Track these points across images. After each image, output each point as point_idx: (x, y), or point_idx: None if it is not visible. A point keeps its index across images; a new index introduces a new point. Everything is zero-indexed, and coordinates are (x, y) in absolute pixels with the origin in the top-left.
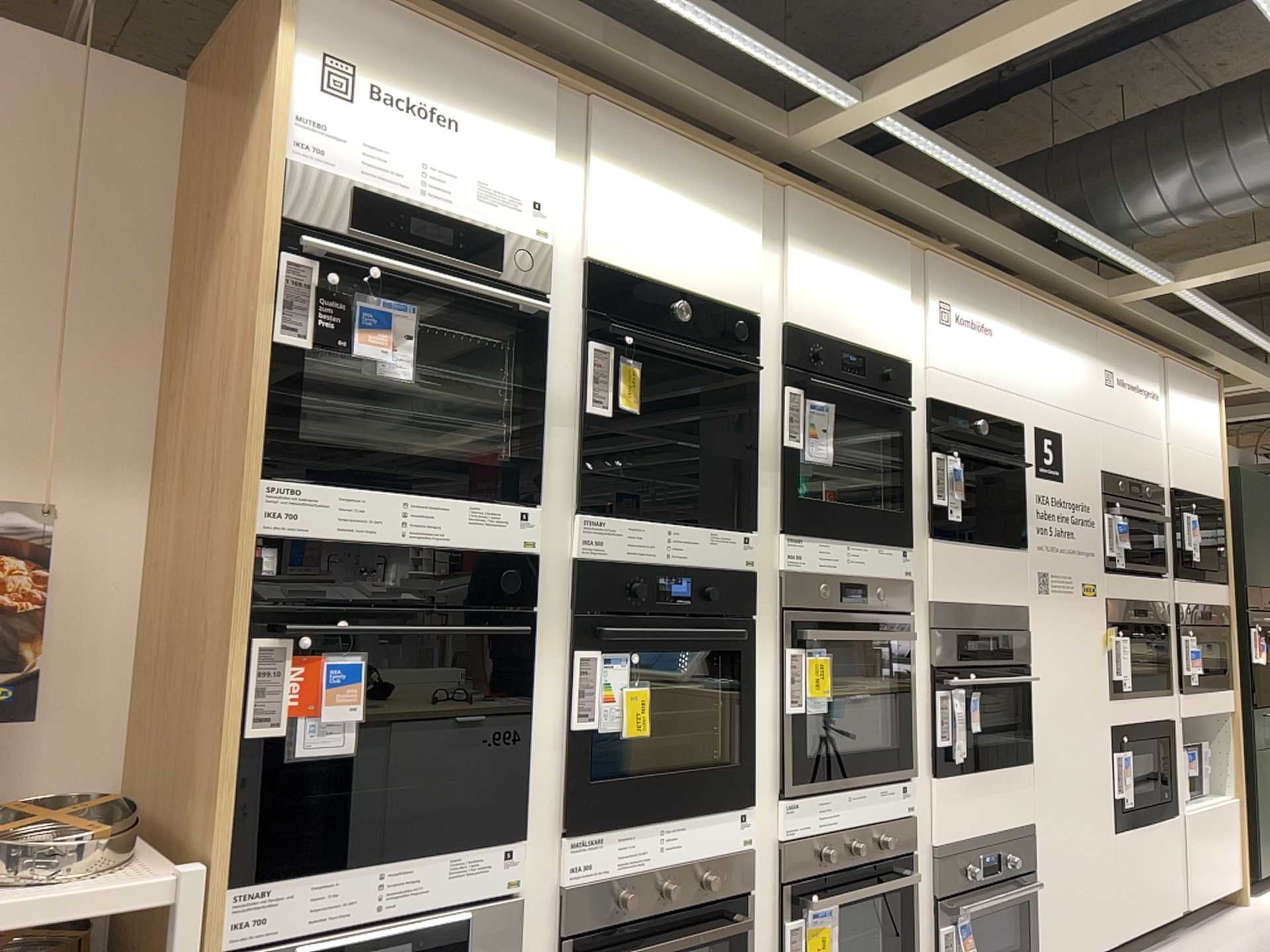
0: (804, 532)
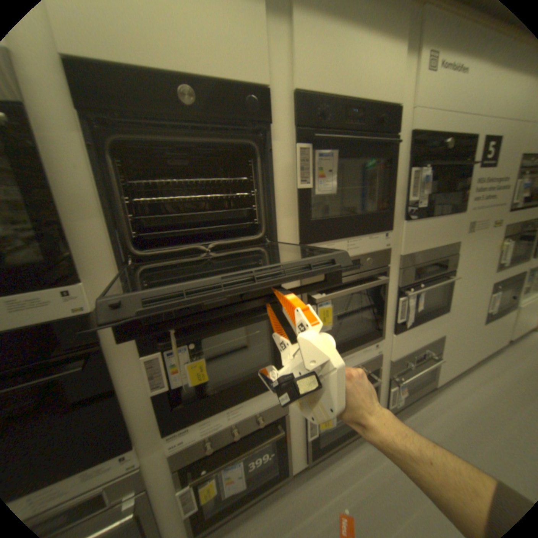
0: (320, 241)
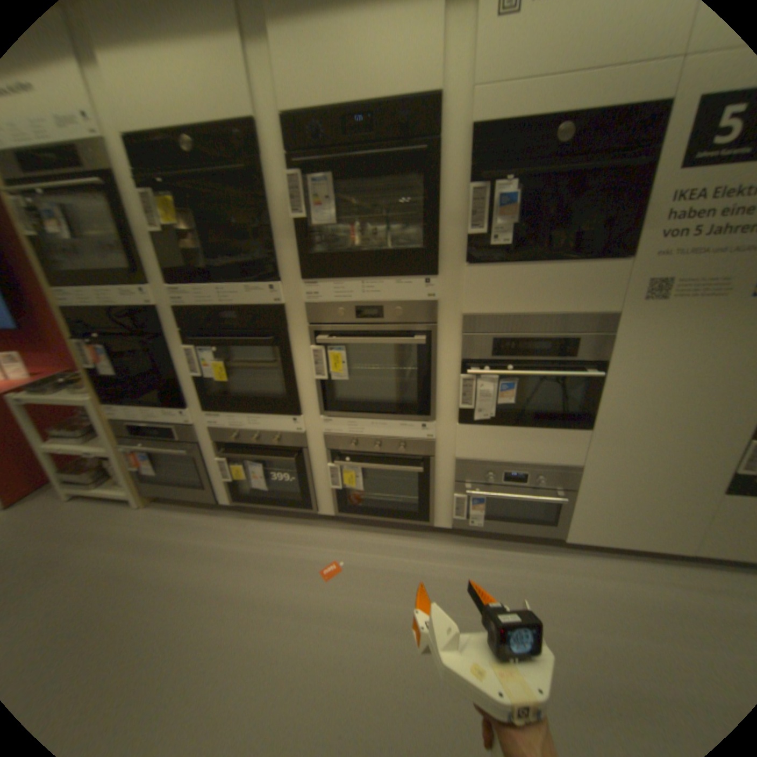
0: (323, 278)
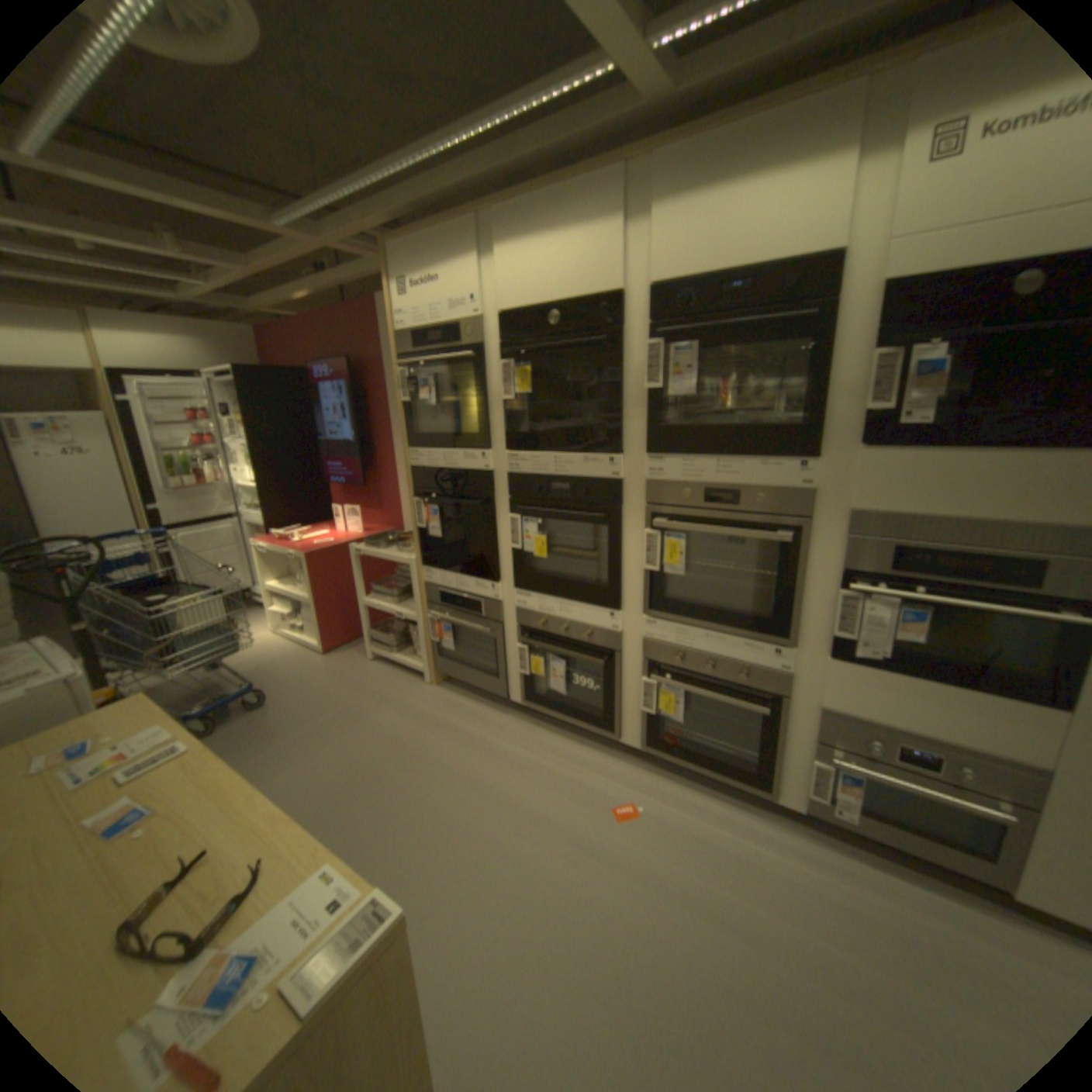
0: (672, 454)
